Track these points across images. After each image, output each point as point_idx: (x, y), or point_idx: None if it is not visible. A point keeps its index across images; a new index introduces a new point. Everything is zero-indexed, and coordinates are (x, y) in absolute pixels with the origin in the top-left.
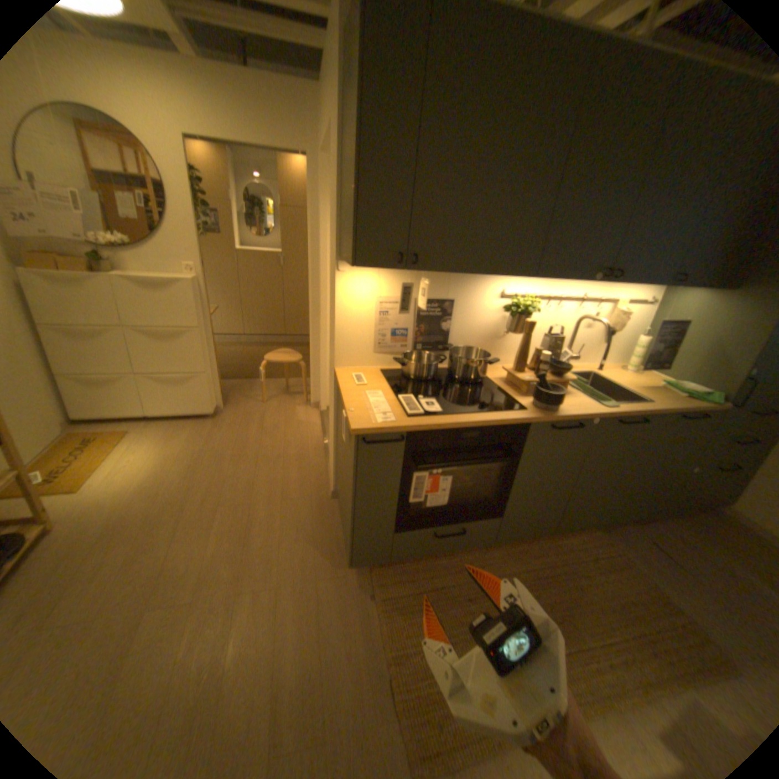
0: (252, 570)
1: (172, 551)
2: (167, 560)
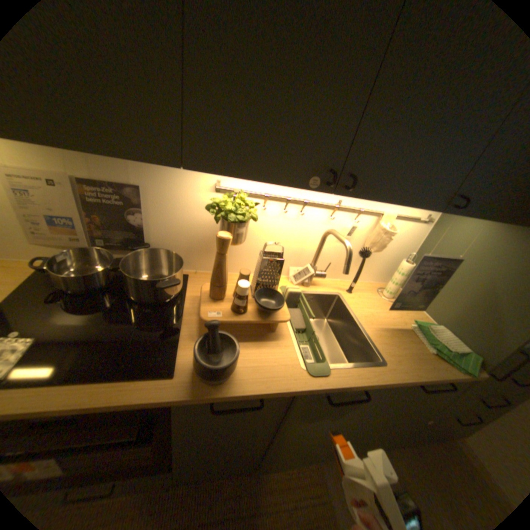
0: None
1: None
2: None
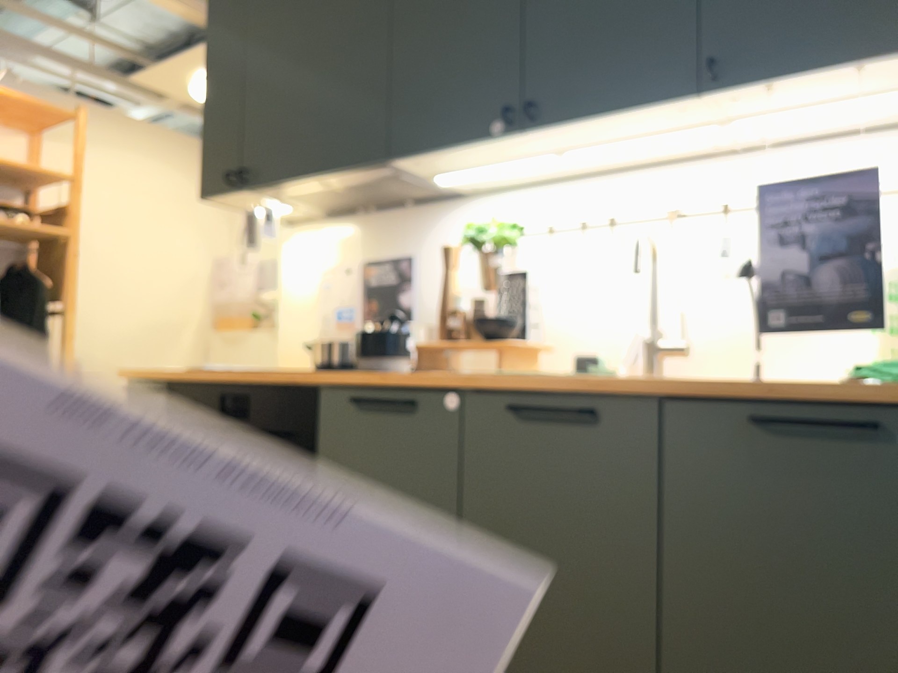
0: None
1: None
2: None
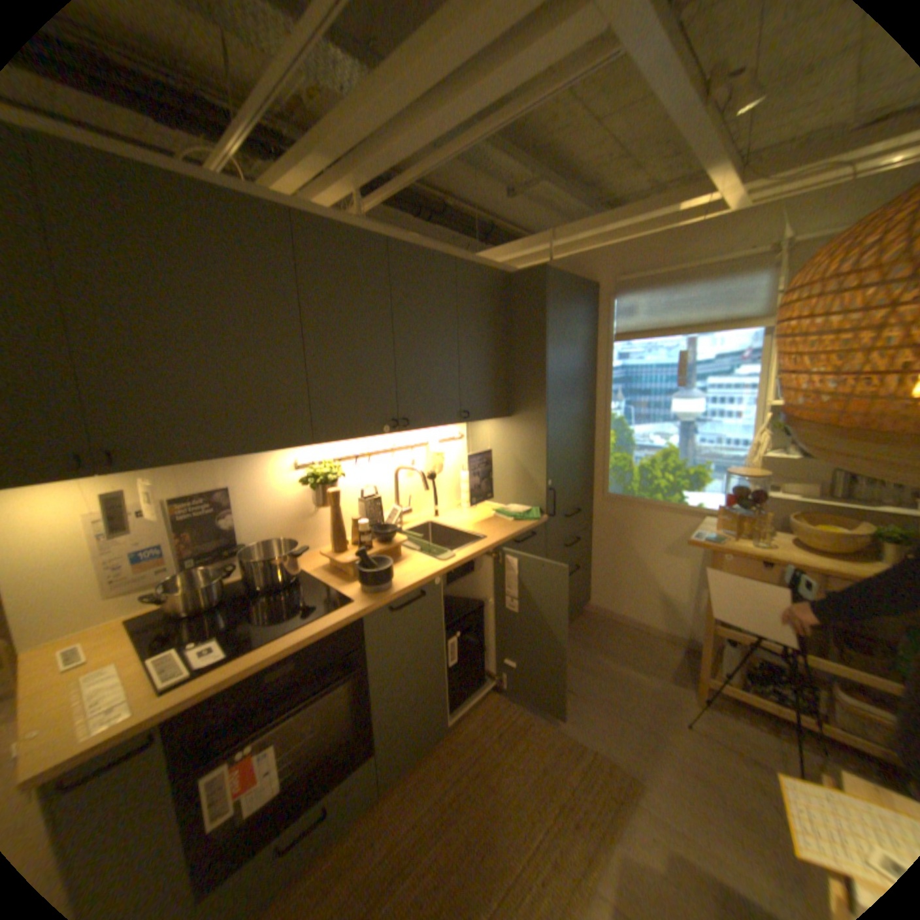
0: None
1: None
2: None
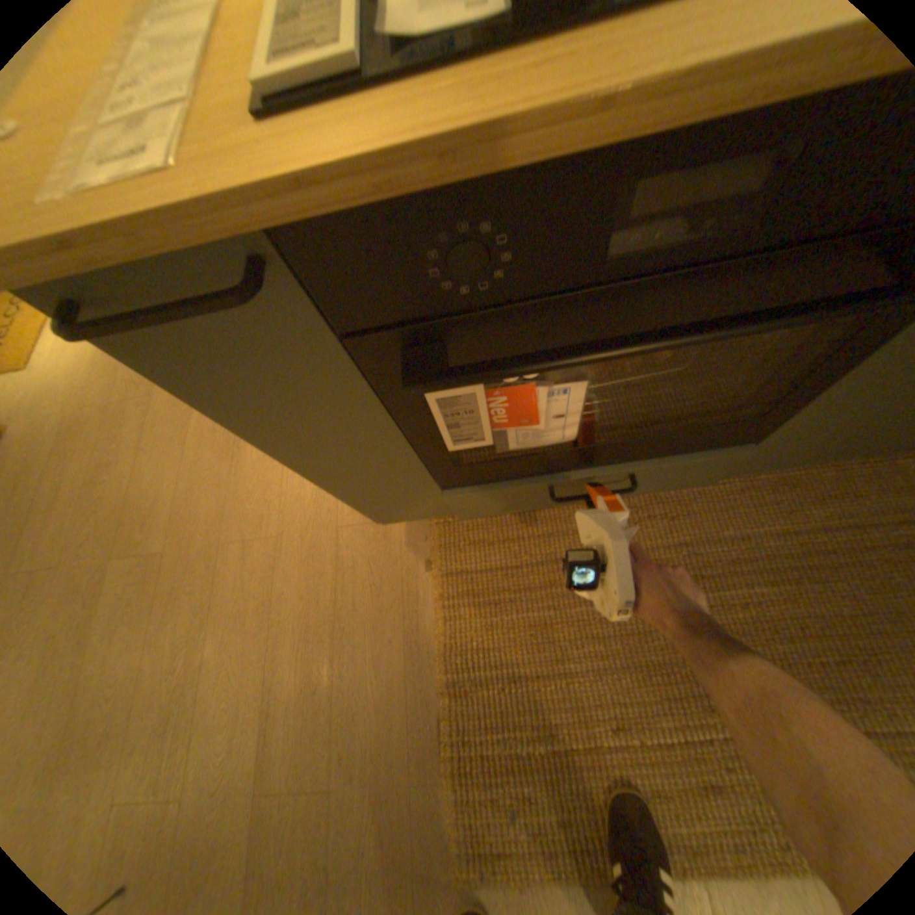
0: (243, 502)
1: (137, 466)
2: (131, 479)
